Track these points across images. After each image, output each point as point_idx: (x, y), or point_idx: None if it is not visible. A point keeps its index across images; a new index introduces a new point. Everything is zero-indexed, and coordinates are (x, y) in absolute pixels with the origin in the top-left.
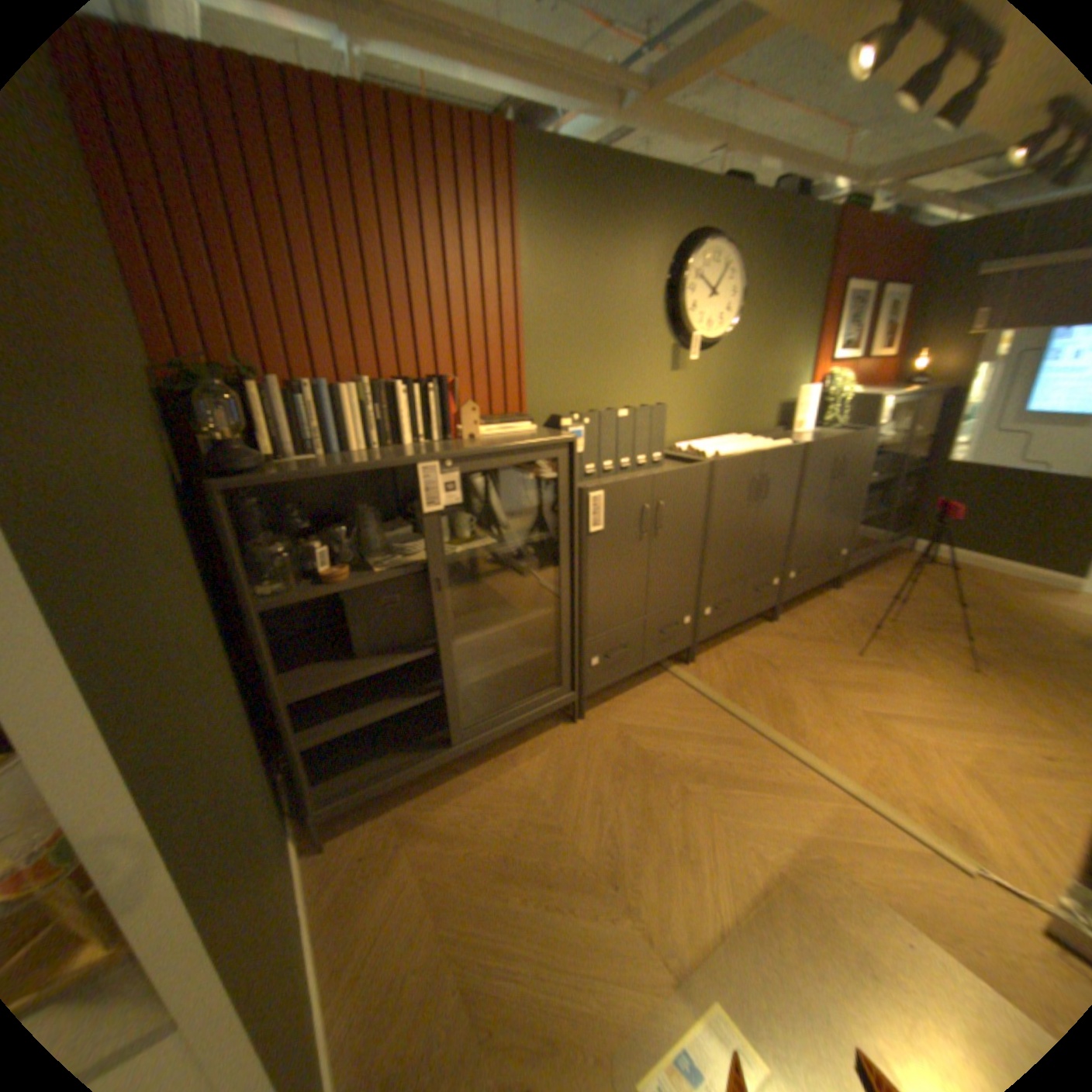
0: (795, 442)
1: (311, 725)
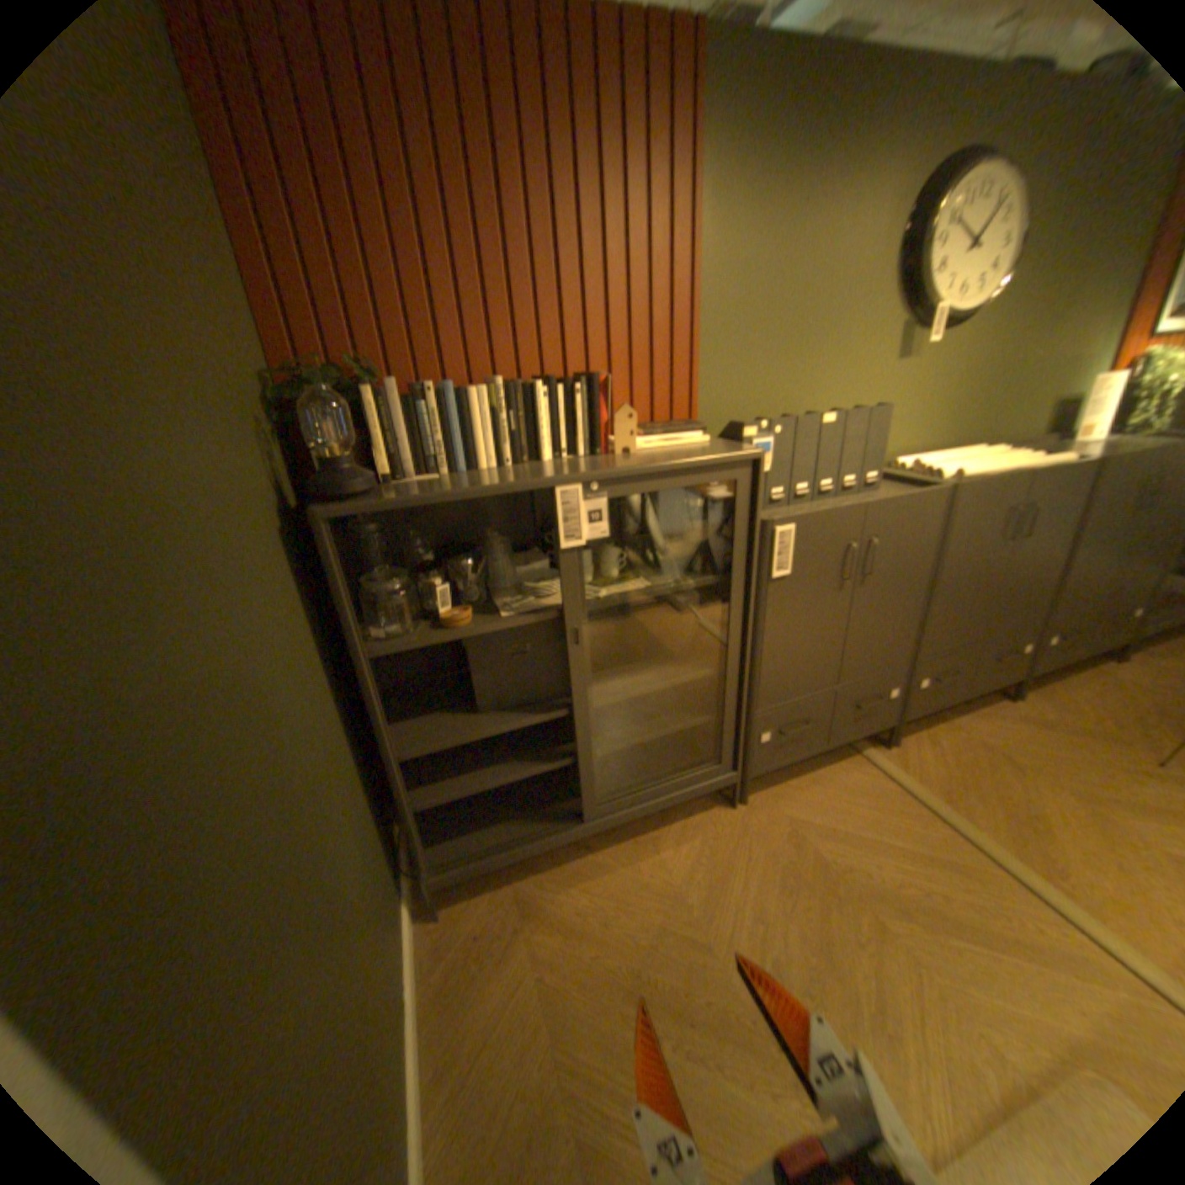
0: (1082, 457)
1: (428, 782)
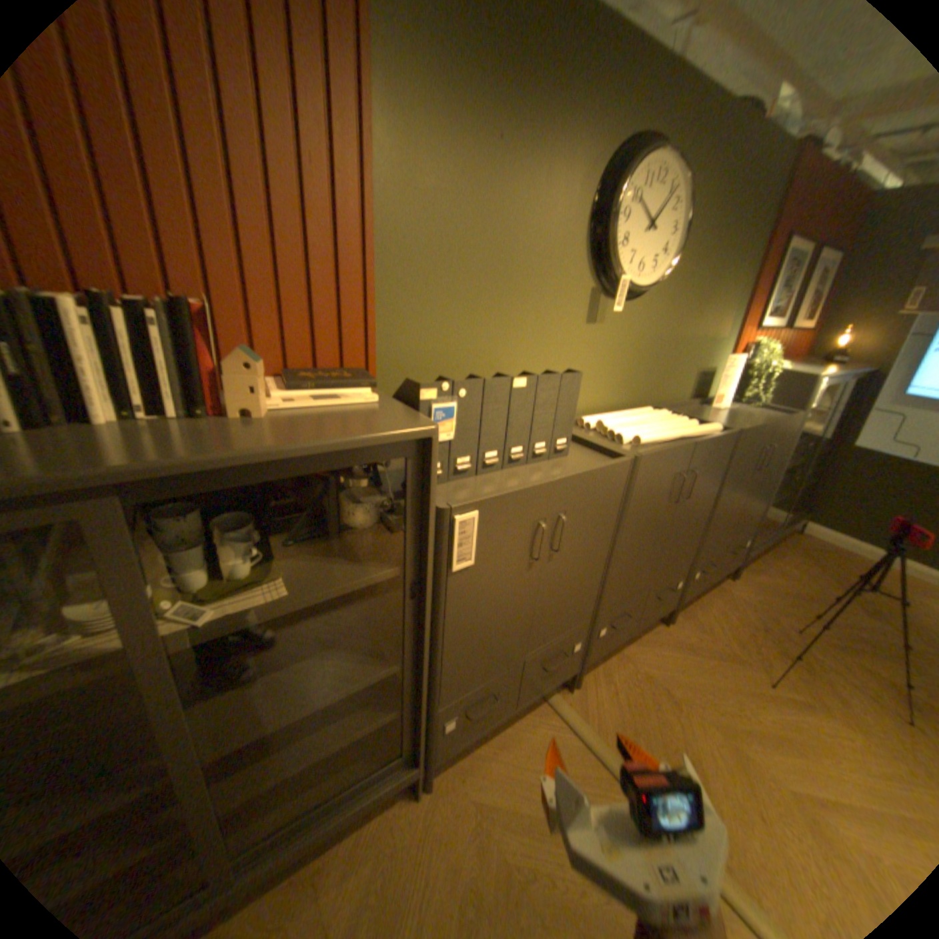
0: (724, 426)
1: None
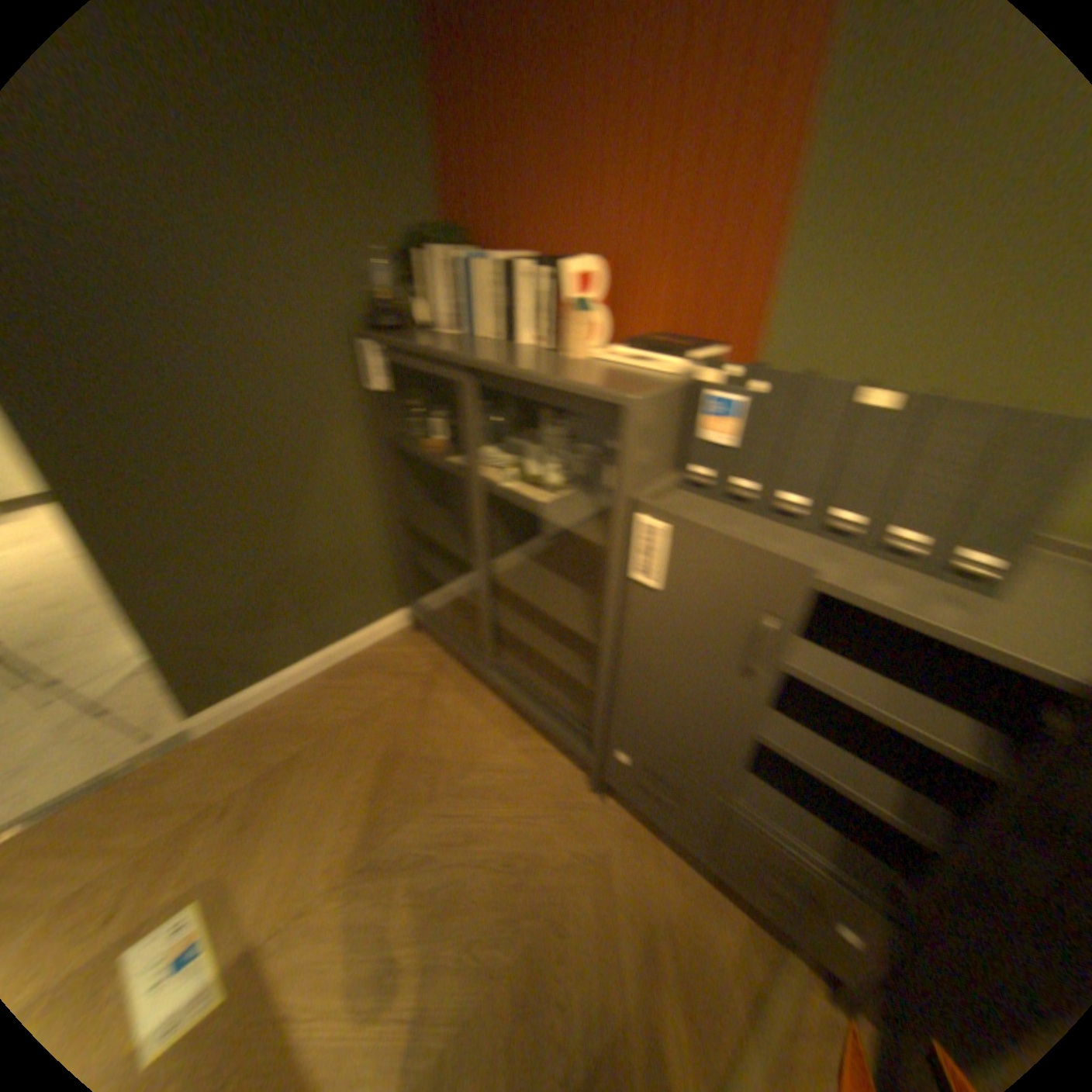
0: None
1: (433, 552)
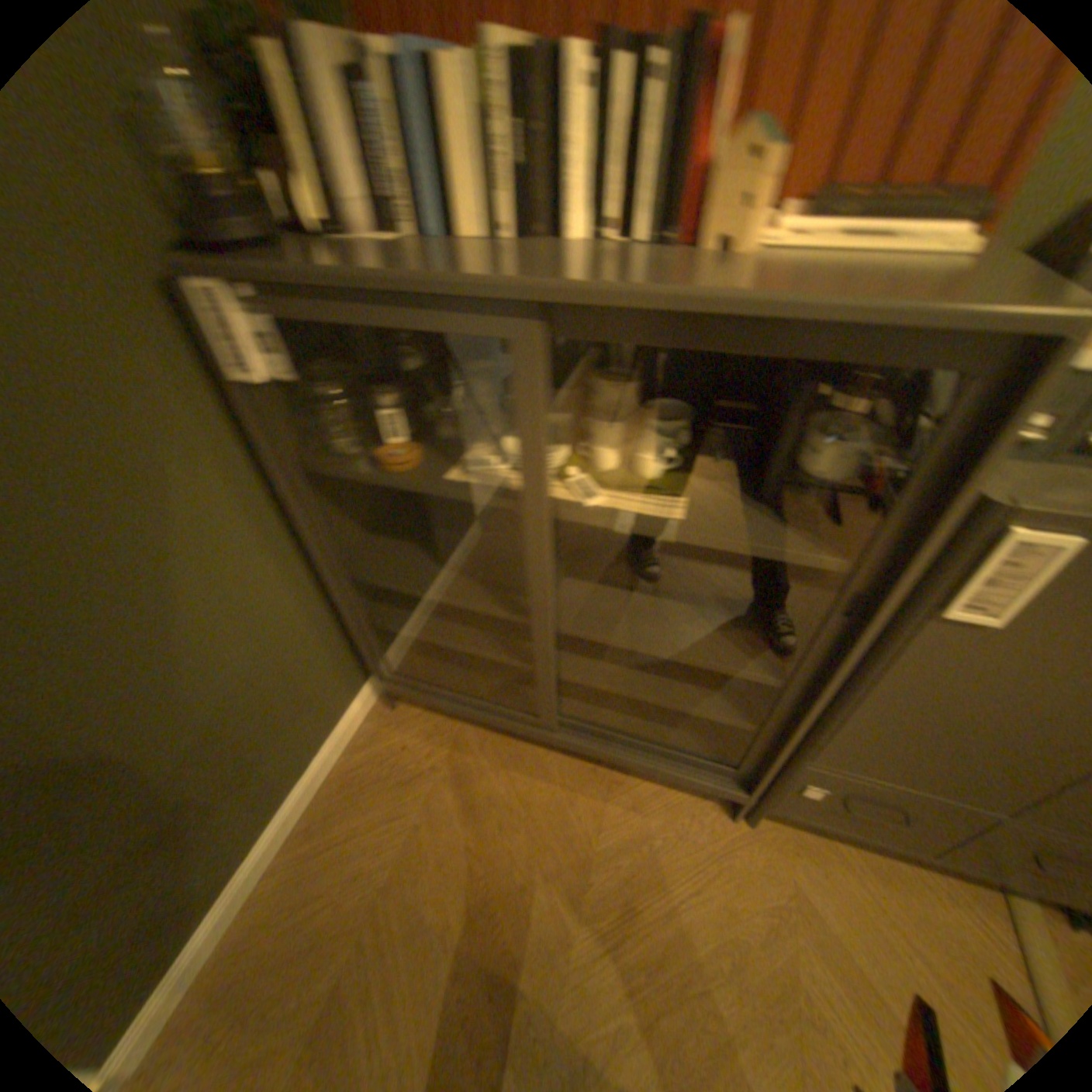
0: None
1: (399, 601)
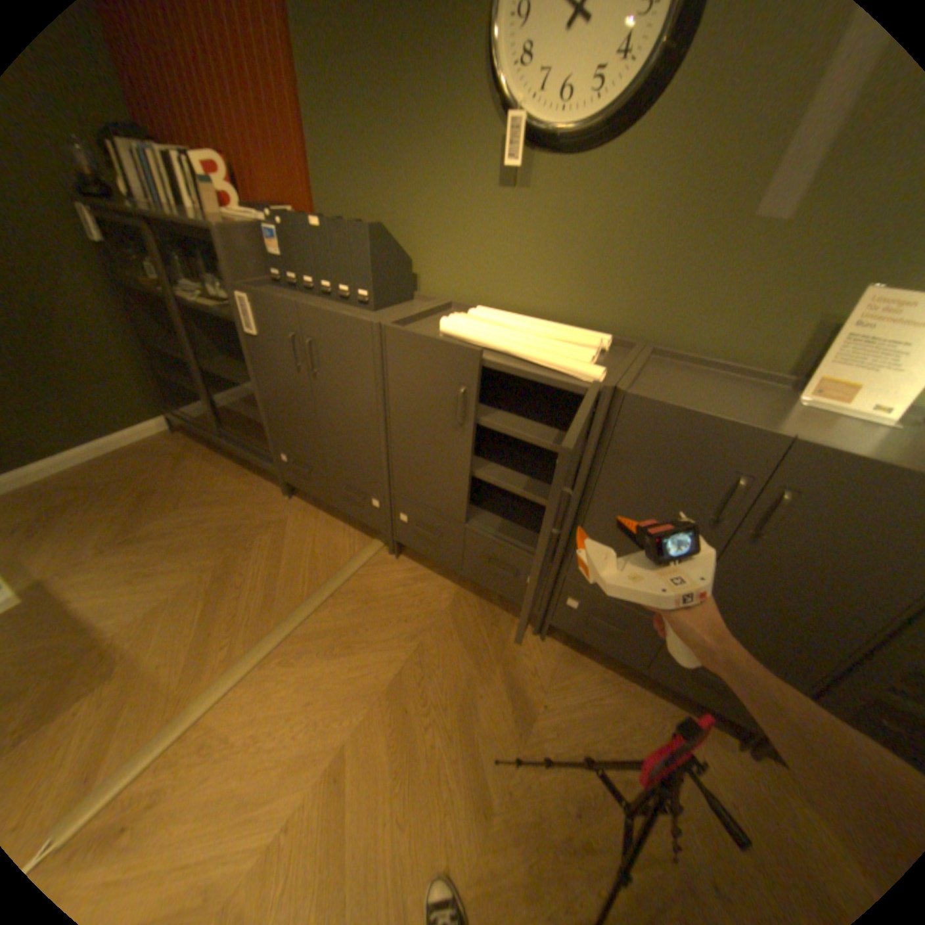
0: (616, 378)
1: (176, 369)
